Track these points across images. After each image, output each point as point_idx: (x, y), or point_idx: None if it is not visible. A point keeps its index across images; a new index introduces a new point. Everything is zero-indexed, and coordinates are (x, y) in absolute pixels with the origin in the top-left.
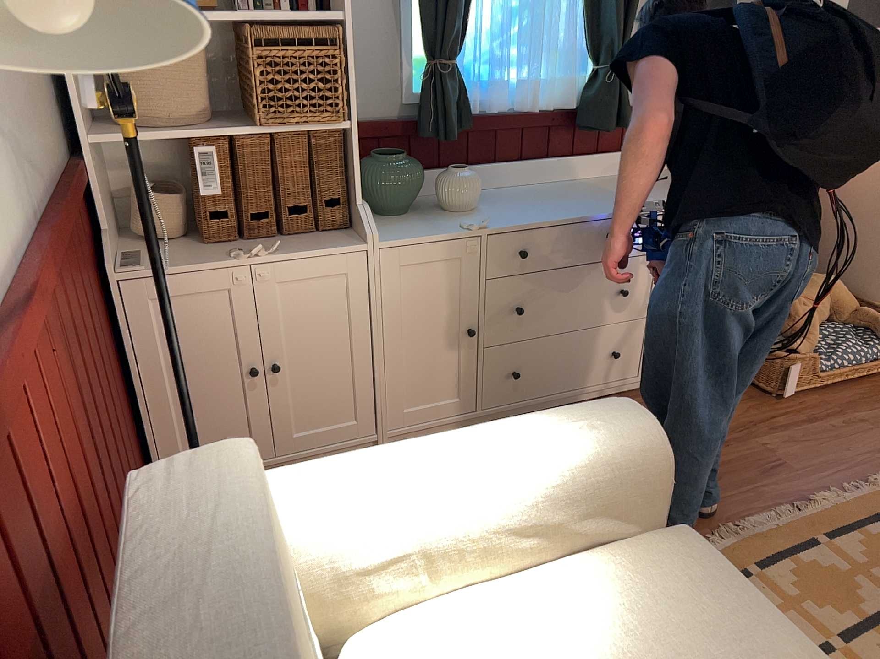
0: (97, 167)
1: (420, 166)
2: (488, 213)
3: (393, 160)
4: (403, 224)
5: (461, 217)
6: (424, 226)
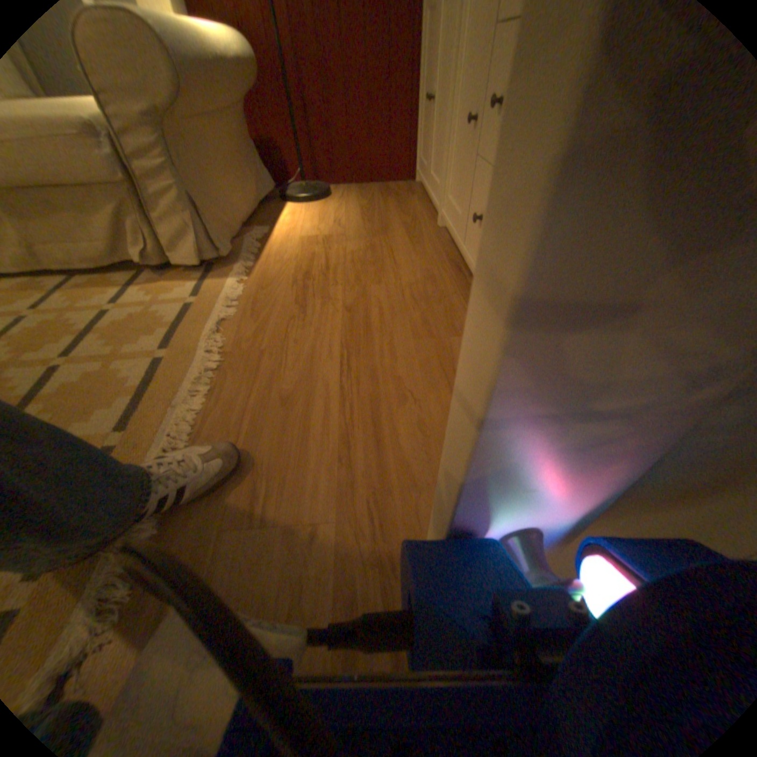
0: None
1: None
2: None
3: None
4: None
5: None
6: None
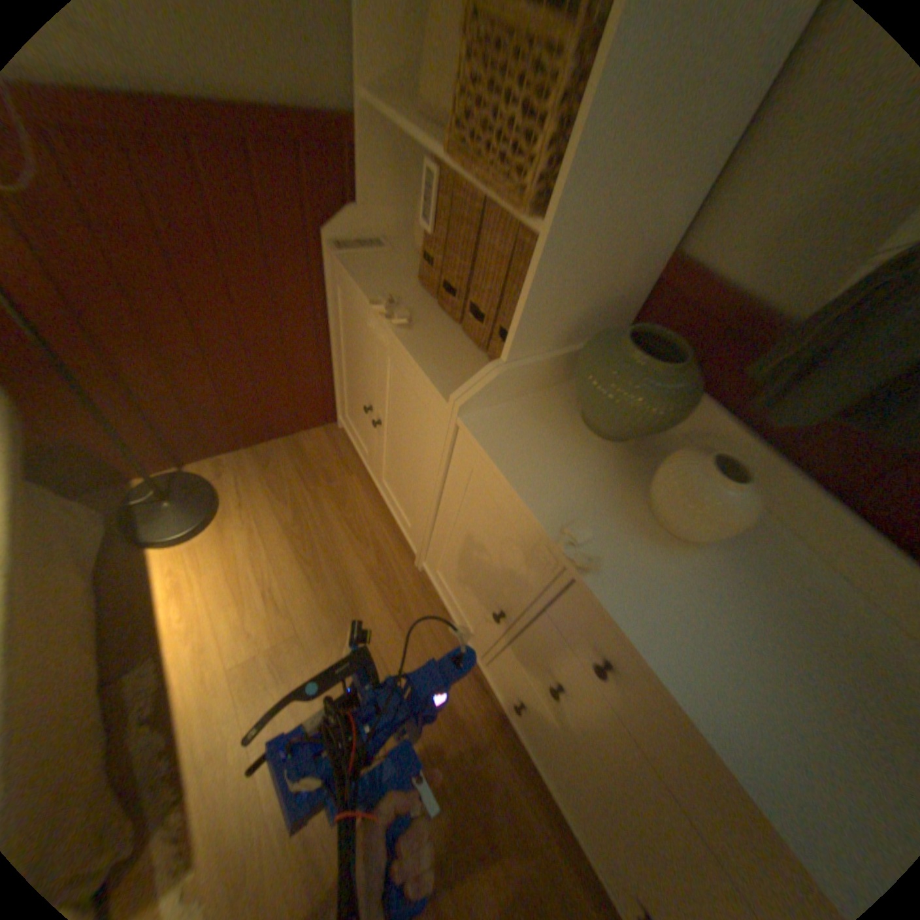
0: (380, 134)
1: (696, 407)
2: (683, 571)
3: (637, 355)
4: (559, 442)
5: (636, 522)
6: (558, 470)
